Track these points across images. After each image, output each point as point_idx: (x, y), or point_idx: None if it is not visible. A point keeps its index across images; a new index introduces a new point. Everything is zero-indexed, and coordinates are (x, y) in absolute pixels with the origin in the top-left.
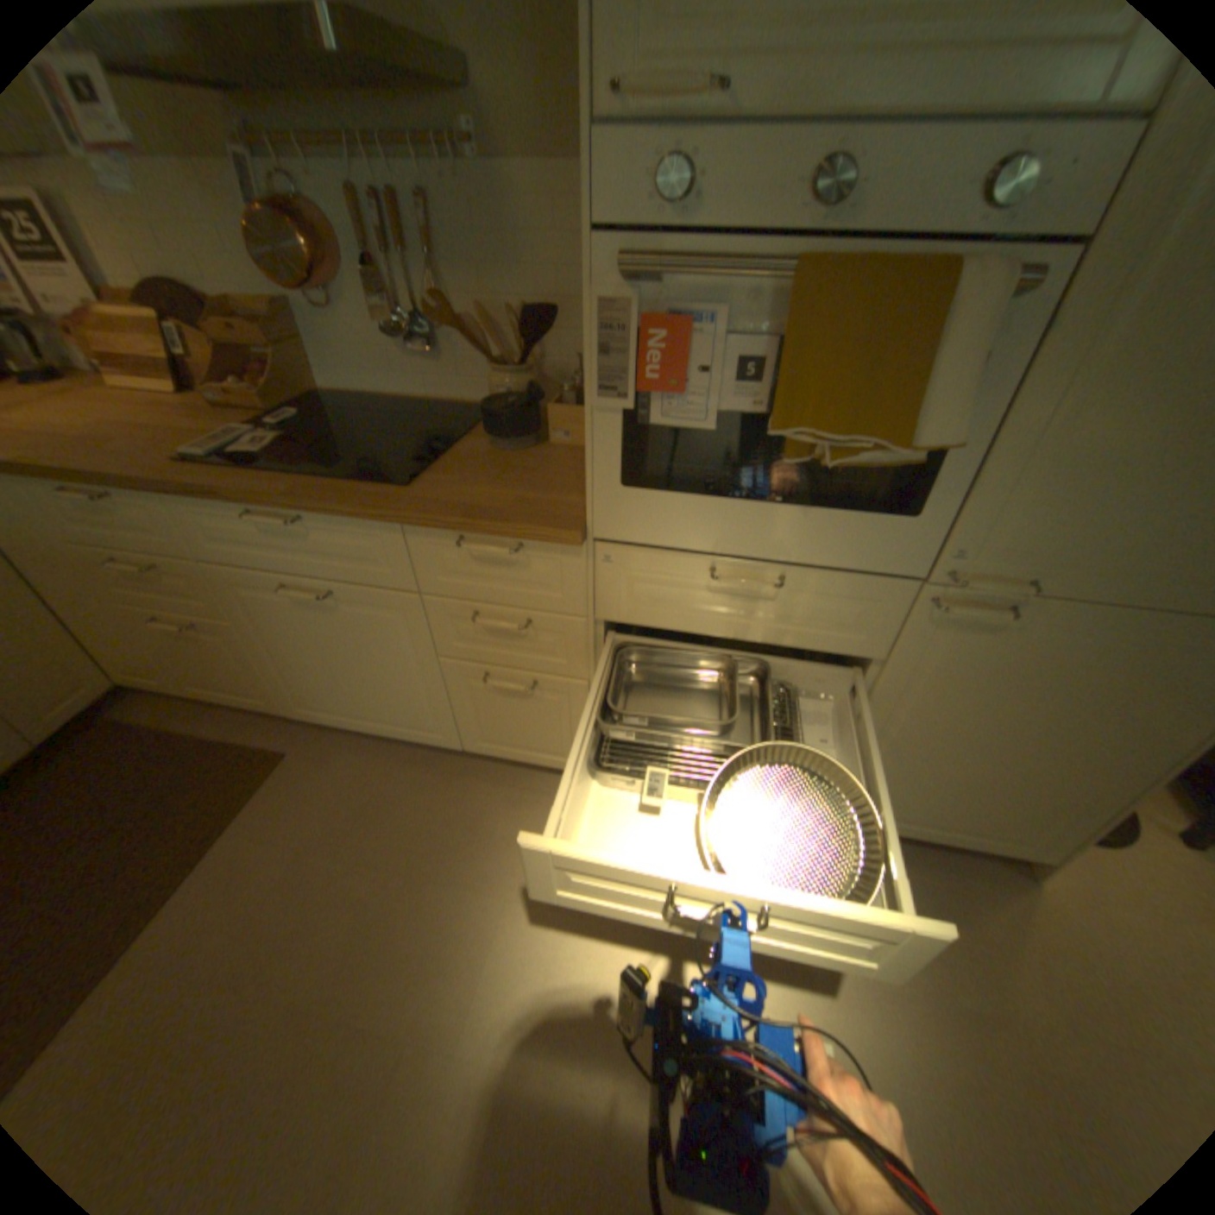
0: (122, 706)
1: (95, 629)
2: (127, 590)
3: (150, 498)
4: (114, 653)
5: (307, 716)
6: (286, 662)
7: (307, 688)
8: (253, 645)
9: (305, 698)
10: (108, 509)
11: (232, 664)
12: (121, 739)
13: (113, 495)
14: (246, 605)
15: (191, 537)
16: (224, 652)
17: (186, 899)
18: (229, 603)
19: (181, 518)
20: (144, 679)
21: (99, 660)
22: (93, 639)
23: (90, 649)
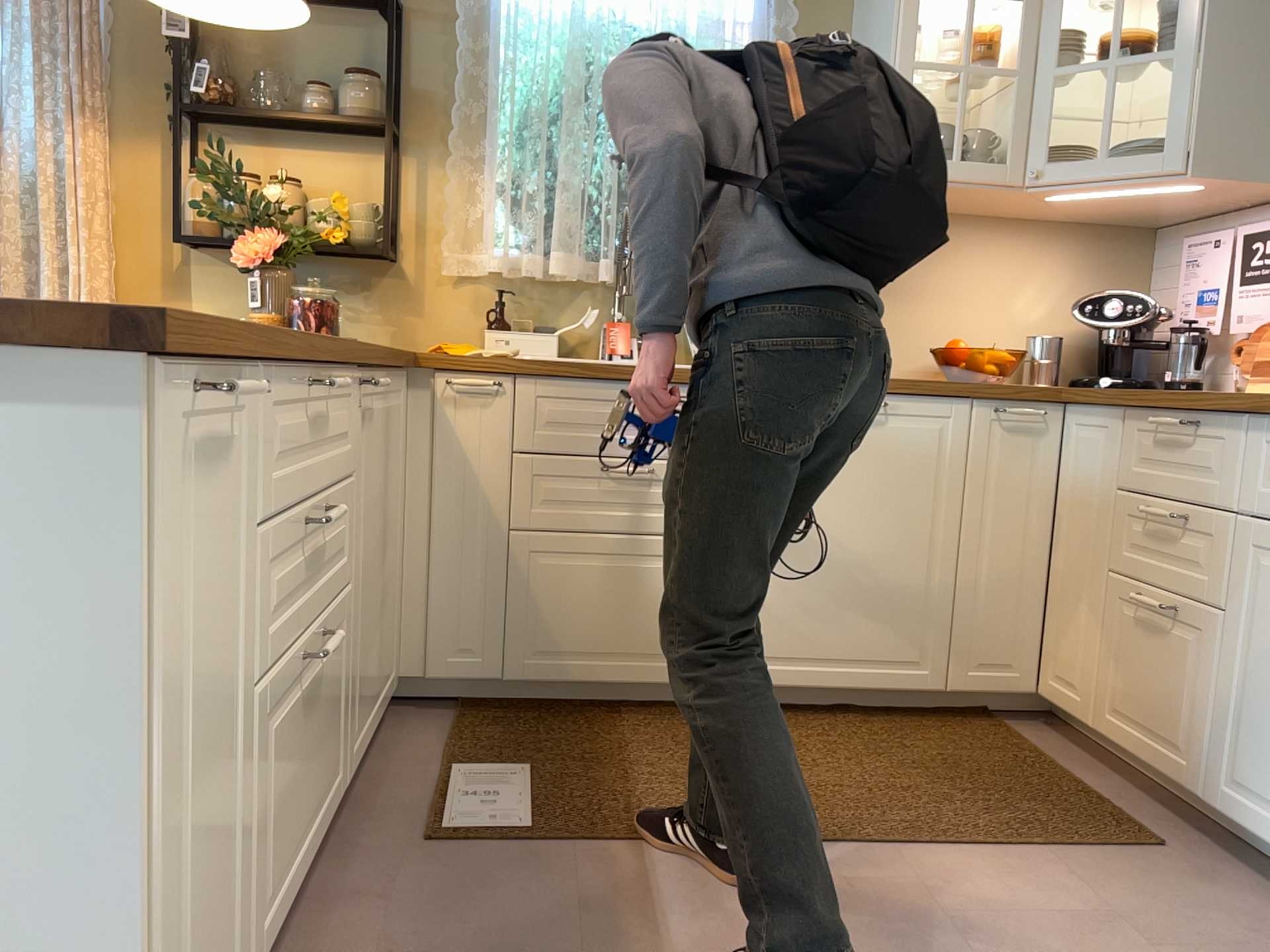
0: (1026, 724)
1: (1073, 606)
2: (1139, 554)
3: (1242, 427)
4: (1069, 644)
5: (1235, 809)
6: (1262, 693)
7: (1266, 749)
8: (1234, 654)
9: (1252, 769)
10: (1188, 444)
11: (1188, 683)
12: (1007, 740)
13: (1206, 425)
14: (1263, 585)
15: (1256, 478)
16: (1190, 660)
17: (972, 860)
18: (1244, 579)
19: (1259, 452)
20: (1073, 691)
21: (1048, 651)
22: (1062, 620)
23: (1050, 633)
